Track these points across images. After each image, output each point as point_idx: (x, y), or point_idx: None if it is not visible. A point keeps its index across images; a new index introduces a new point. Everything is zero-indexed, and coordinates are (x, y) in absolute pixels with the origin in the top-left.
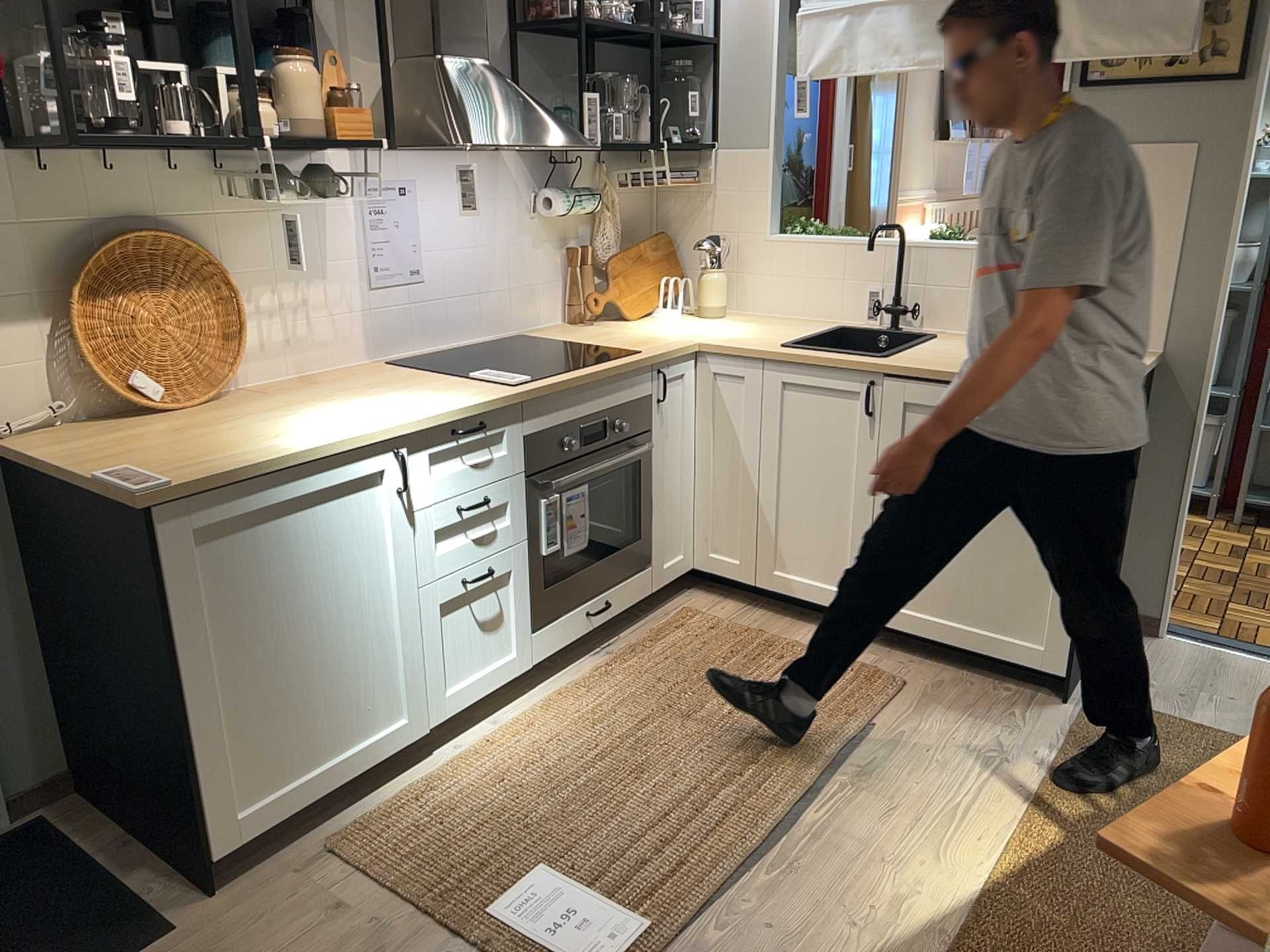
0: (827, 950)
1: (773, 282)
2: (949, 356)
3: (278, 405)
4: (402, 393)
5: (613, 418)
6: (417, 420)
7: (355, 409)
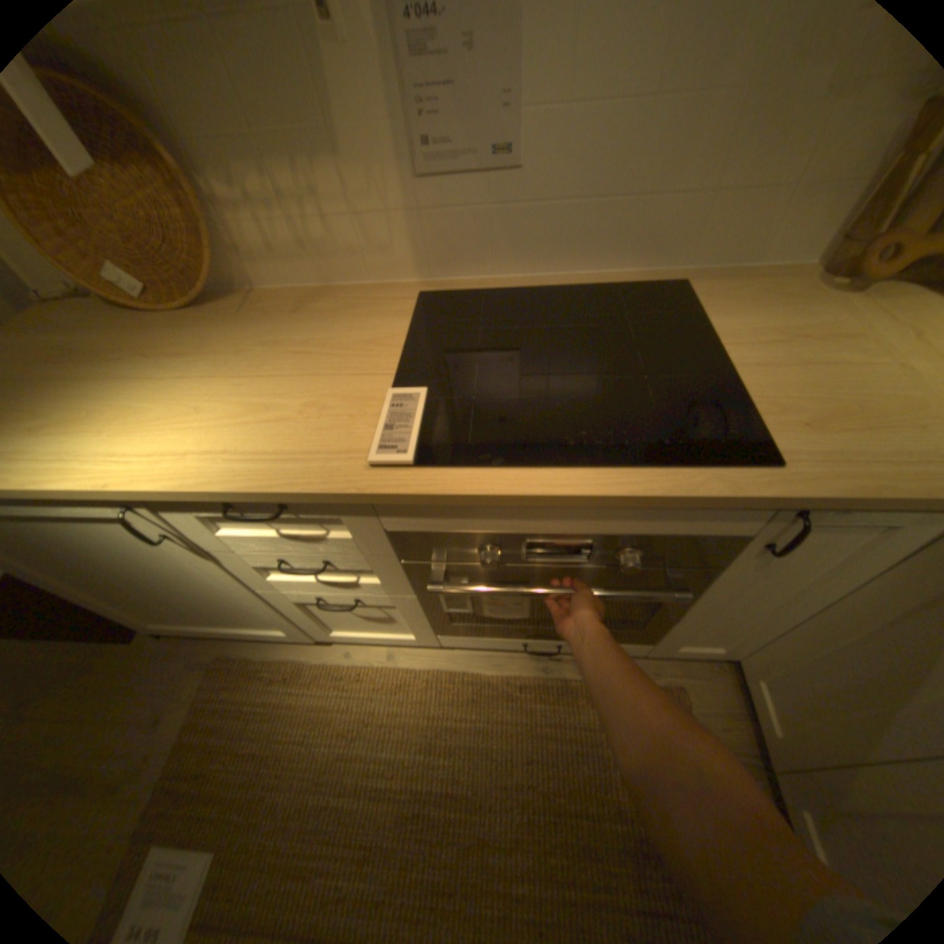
0: None
1: None
2: None
3: (195, 341)
4: (282, 386)
5: (625, 537)
6: (131, 490)
7: (185, 400)
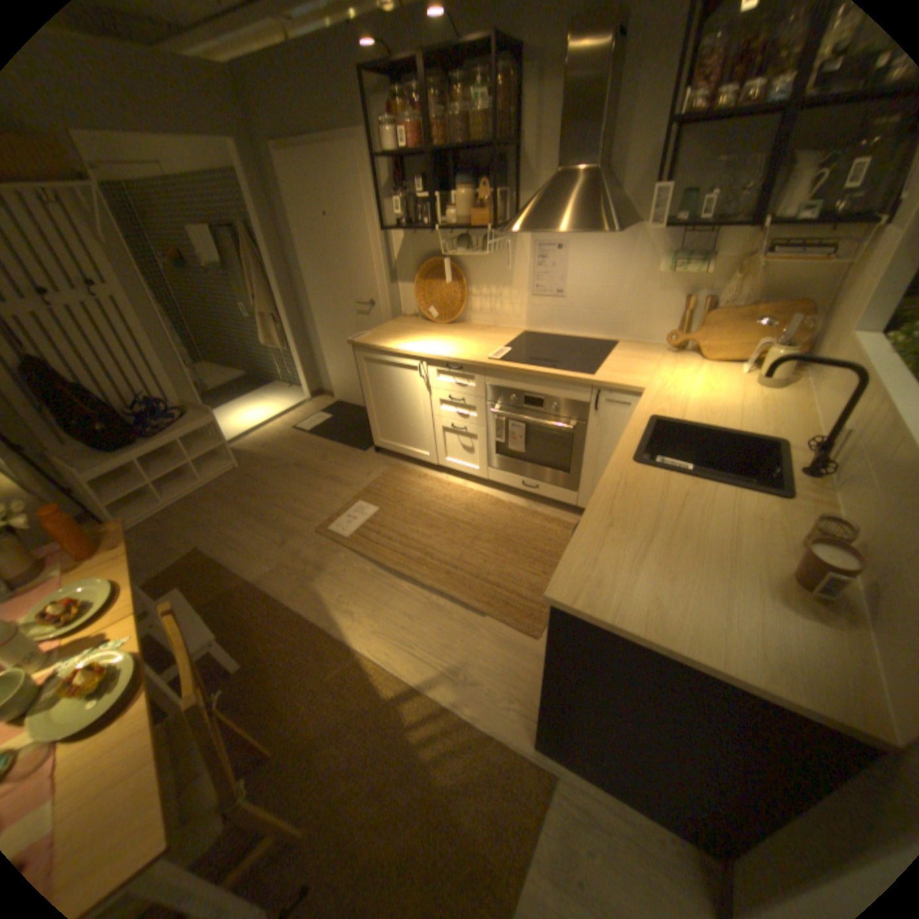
0: (330, 587)
1: (833, 379)
2: (675, 499)
3: (449, 332)
4: (471, 344)
5: (554, 402)
6: (428, 354)
7: (443, 342)
